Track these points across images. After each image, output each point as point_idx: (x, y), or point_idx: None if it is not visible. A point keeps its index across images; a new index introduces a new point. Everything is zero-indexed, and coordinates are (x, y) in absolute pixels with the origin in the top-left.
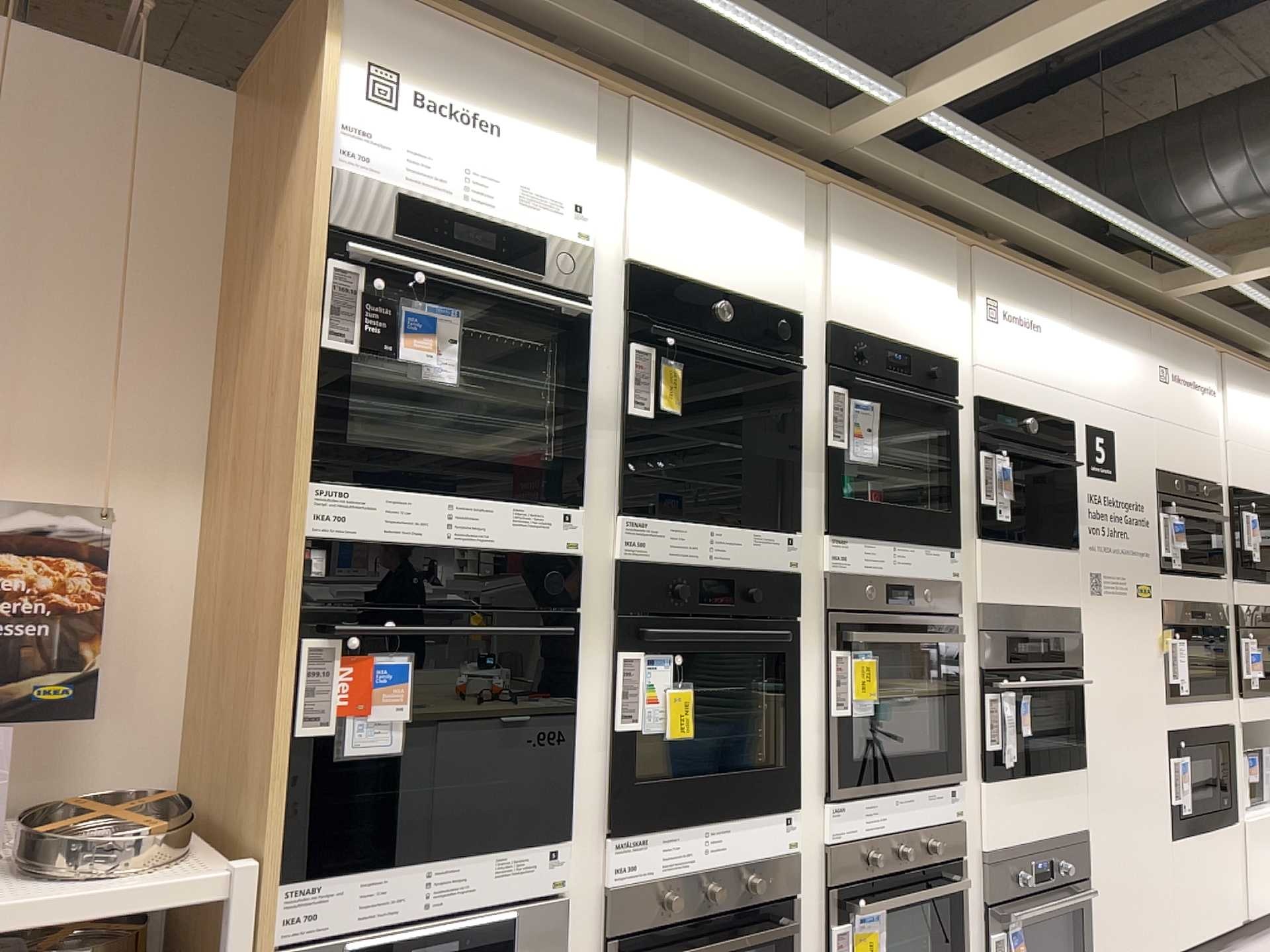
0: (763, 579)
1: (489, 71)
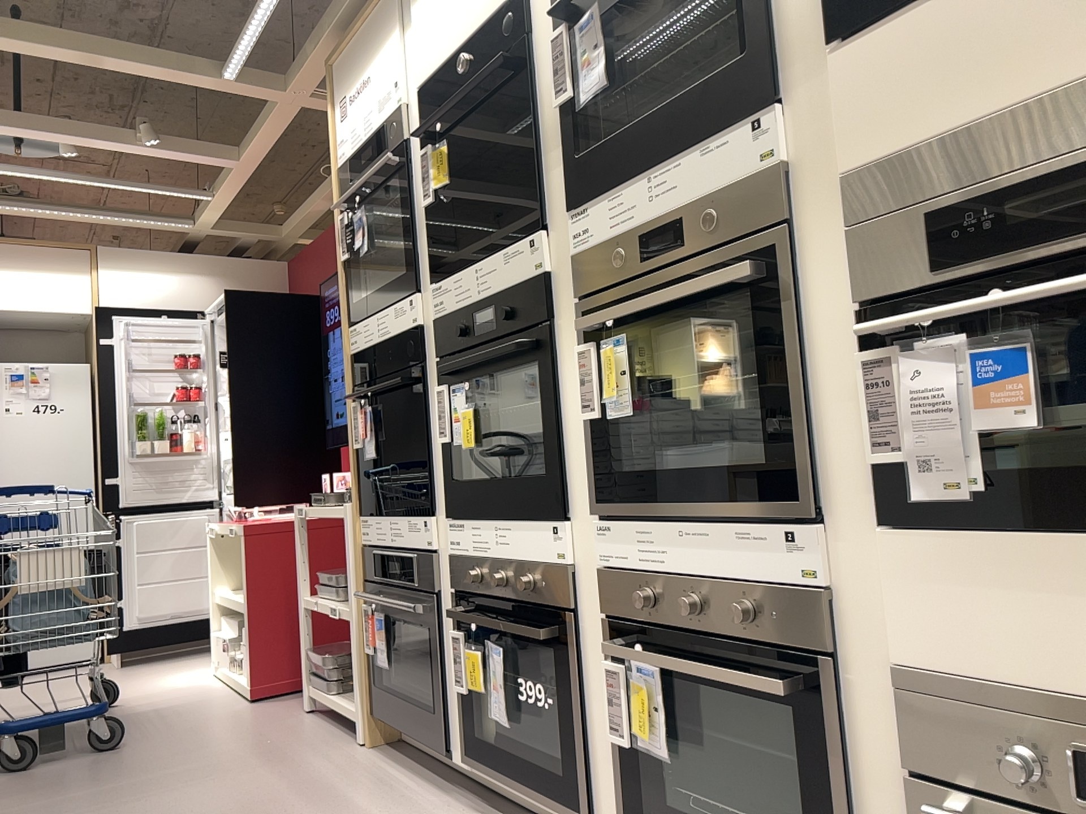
0: (516, 296)
1: (359, 42)
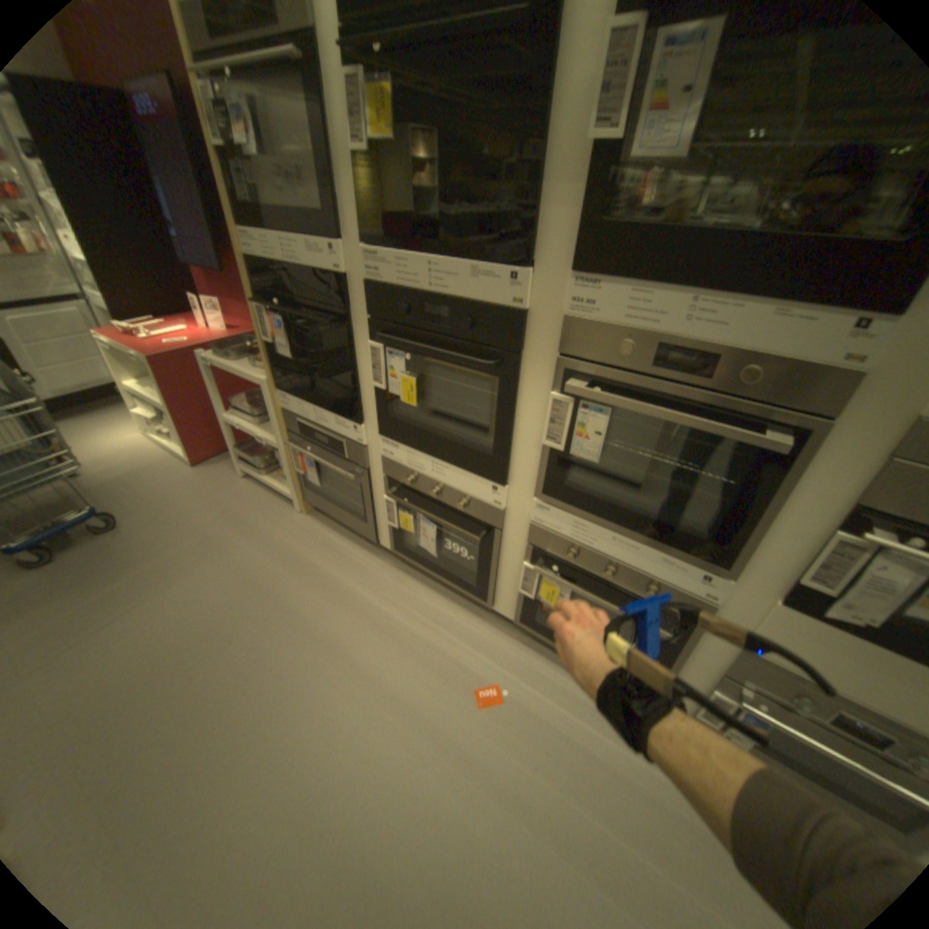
0: (485, 317)
1: None
